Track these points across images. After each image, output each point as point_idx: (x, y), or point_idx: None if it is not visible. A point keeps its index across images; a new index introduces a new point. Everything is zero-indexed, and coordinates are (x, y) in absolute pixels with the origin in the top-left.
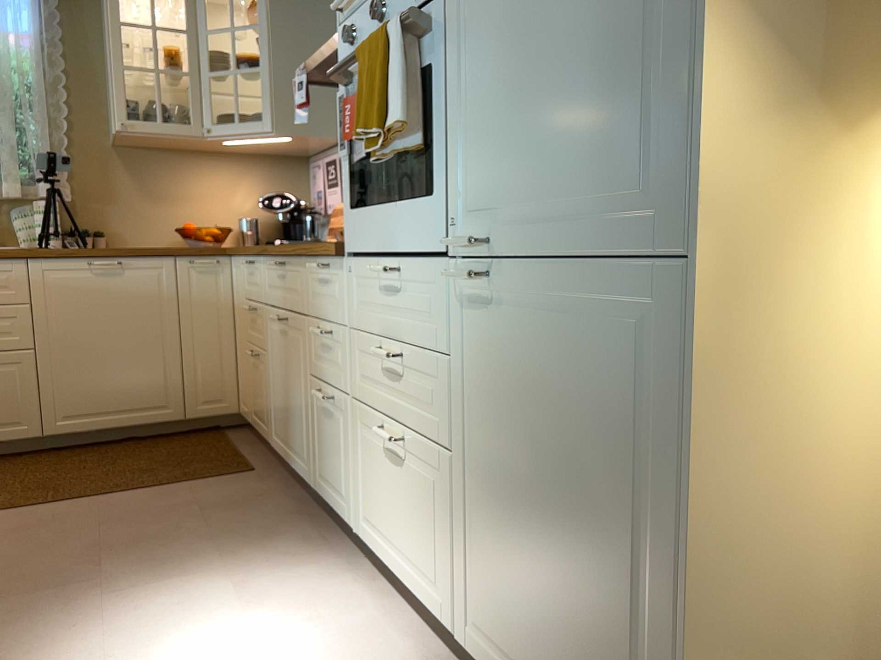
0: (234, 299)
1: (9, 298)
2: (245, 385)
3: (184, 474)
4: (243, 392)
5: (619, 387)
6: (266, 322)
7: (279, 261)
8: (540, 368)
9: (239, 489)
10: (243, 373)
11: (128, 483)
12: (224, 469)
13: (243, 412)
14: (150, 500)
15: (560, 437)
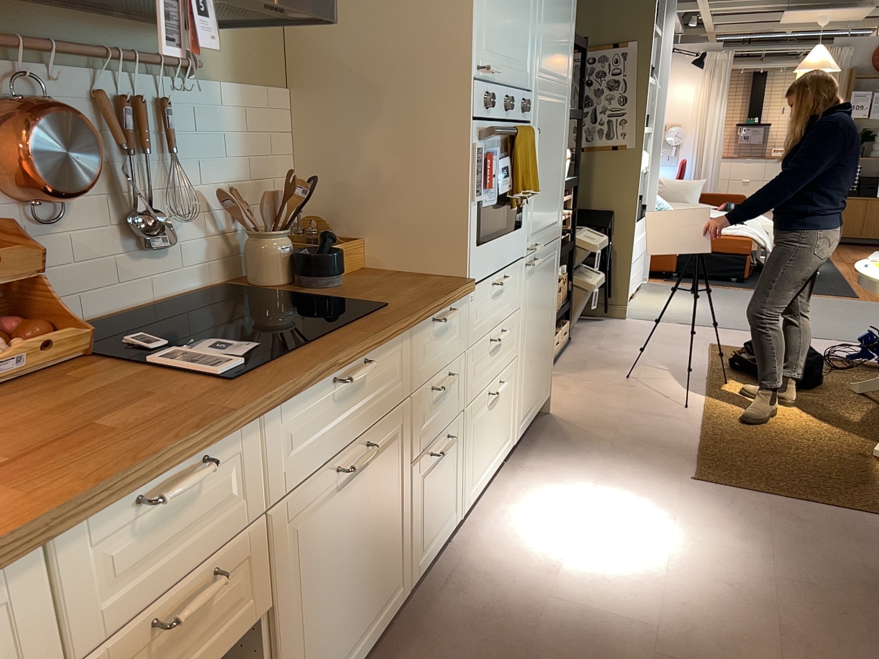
0: None
1: None
2: None
3: None
4: None
5: (551, 277)
6: (278, 538)
7: (347, 369)
8: (541, 285)
9: None
10: None
11: None
12: None
13: None
14: None
15: (543, 305)
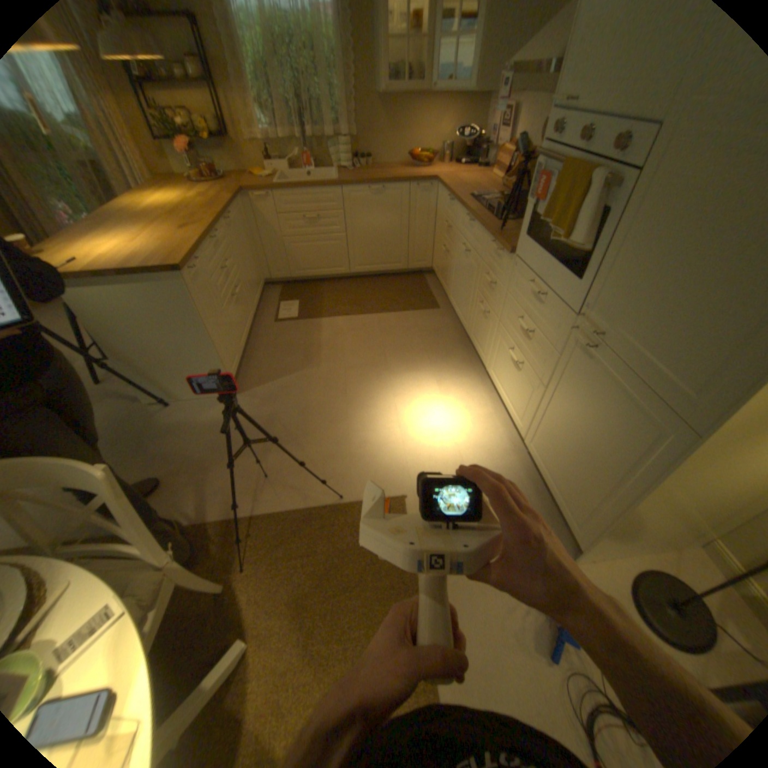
0: (436, 209)
1: (334, 208)
2: (436, 258)
3: (408, 305)
4: (434, 261)
5: (629, 435)
6: (455, 241)
7: (470, 217)
8: (597, 397)
9: (432, 320)
10: (436, 252)
11: (386, 307)
12: (425, 305)
13: (433, 270)
14: (397, 320)
15: (594, 426)
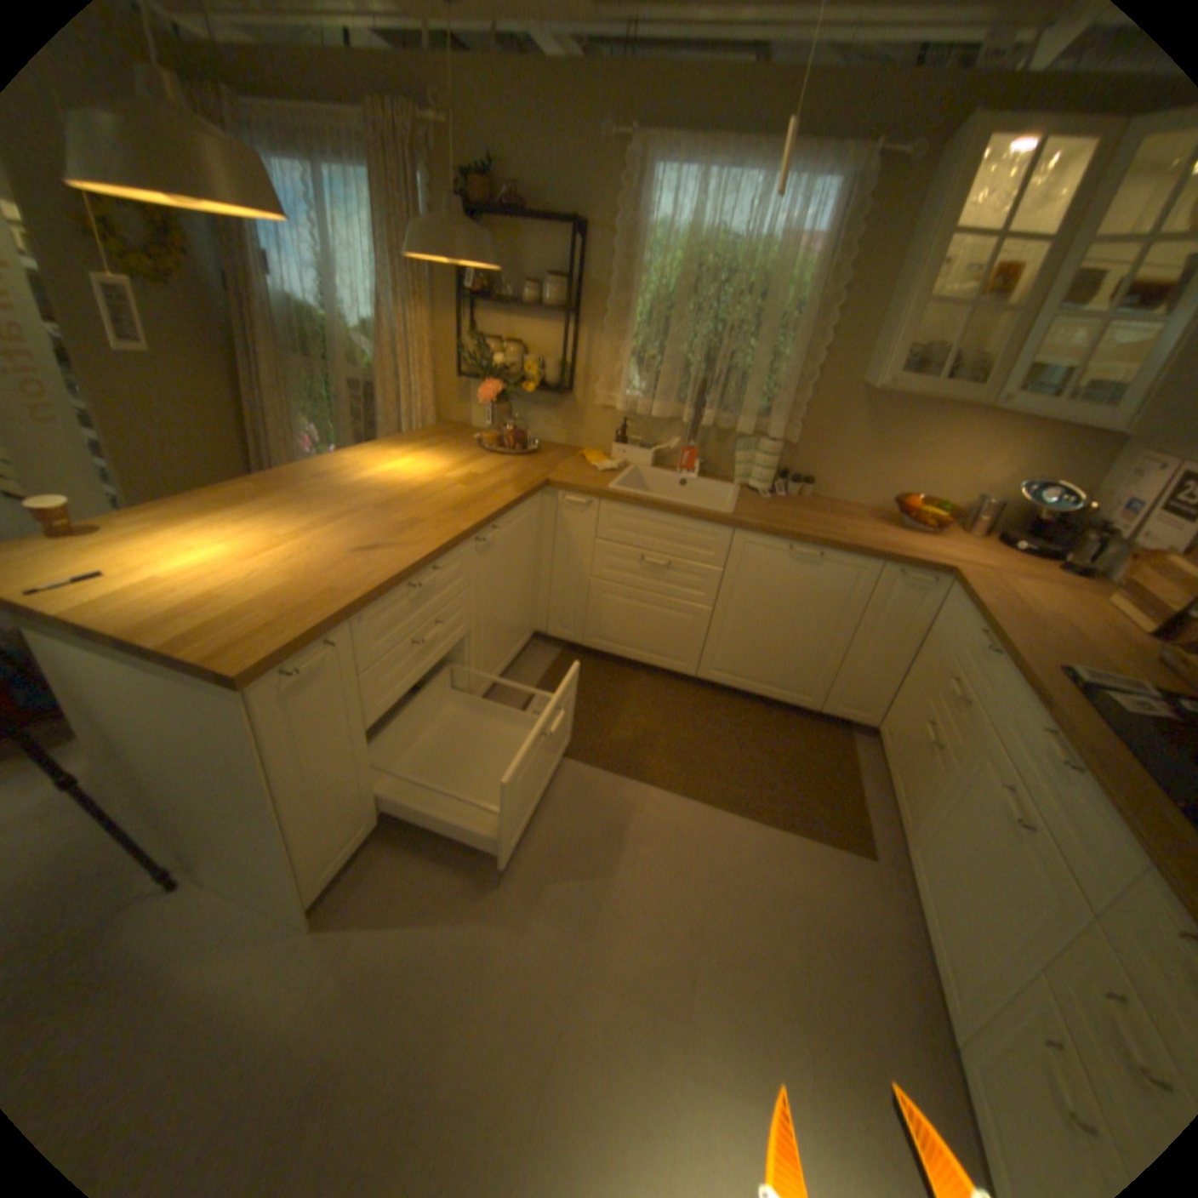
0: (934, 628)
1: (708, 559)
2: (902, 726)
3: (802, 816)
4: (894, 726)
5: None
6: (983, 751)
7: (1071, 749)
8: None
9: (854, 896)
10: (905, 712)
11: (748, 798)
12: (844, 833)
13: (885, 742)
14: (762, 854)
15: None
